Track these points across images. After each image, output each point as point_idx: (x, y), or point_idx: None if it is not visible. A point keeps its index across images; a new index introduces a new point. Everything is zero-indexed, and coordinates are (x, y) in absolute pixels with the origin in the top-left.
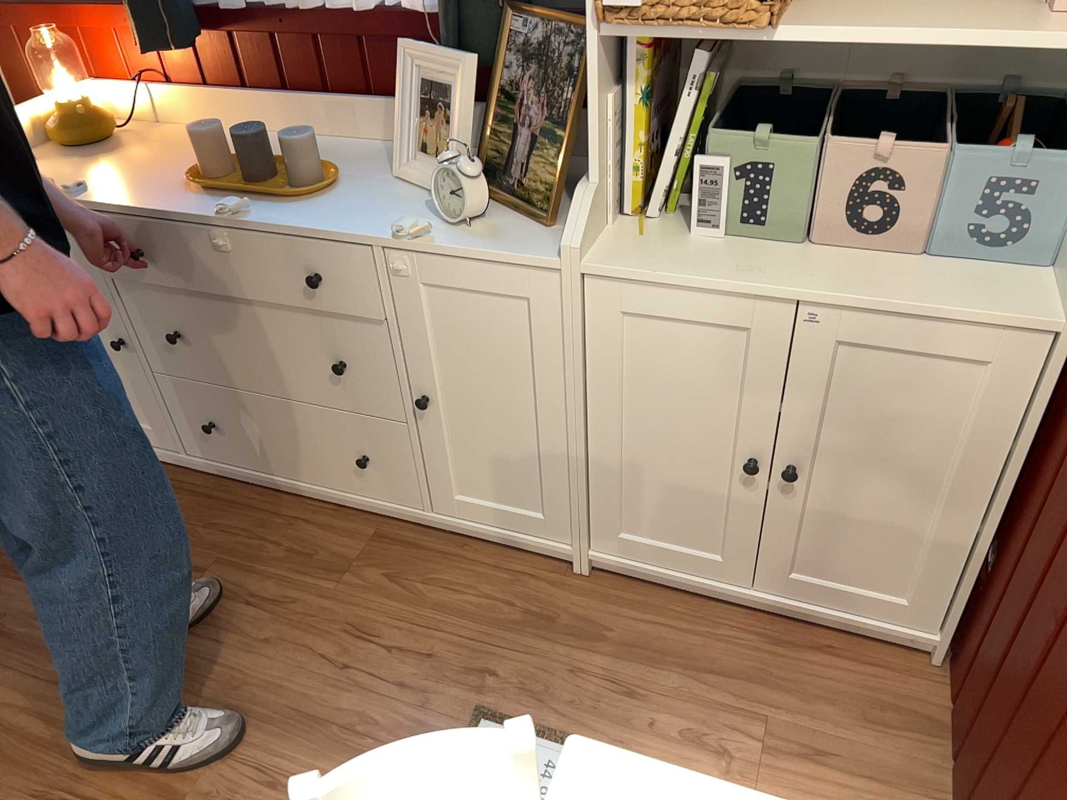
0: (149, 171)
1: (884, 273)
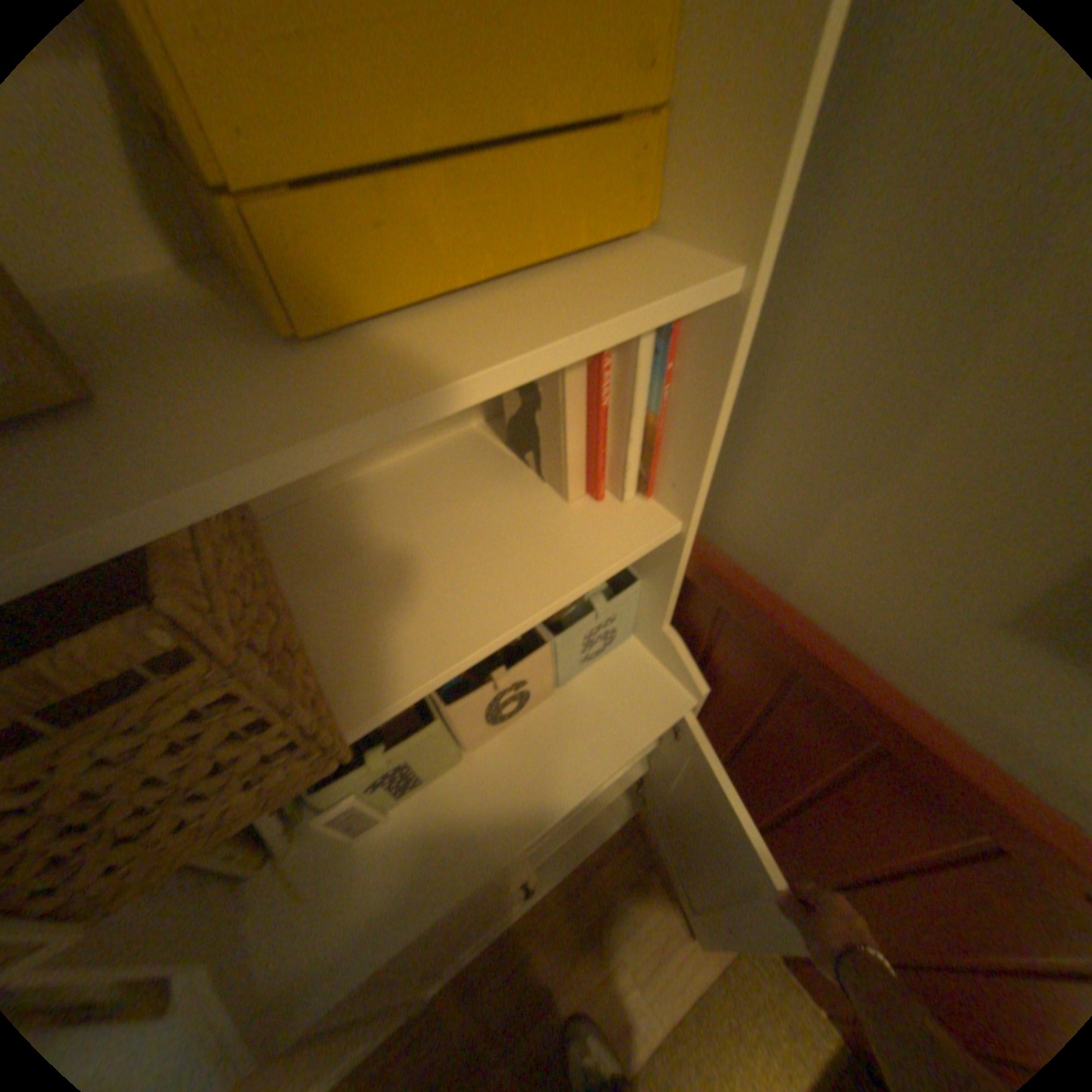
0: None
1: (553, 748)
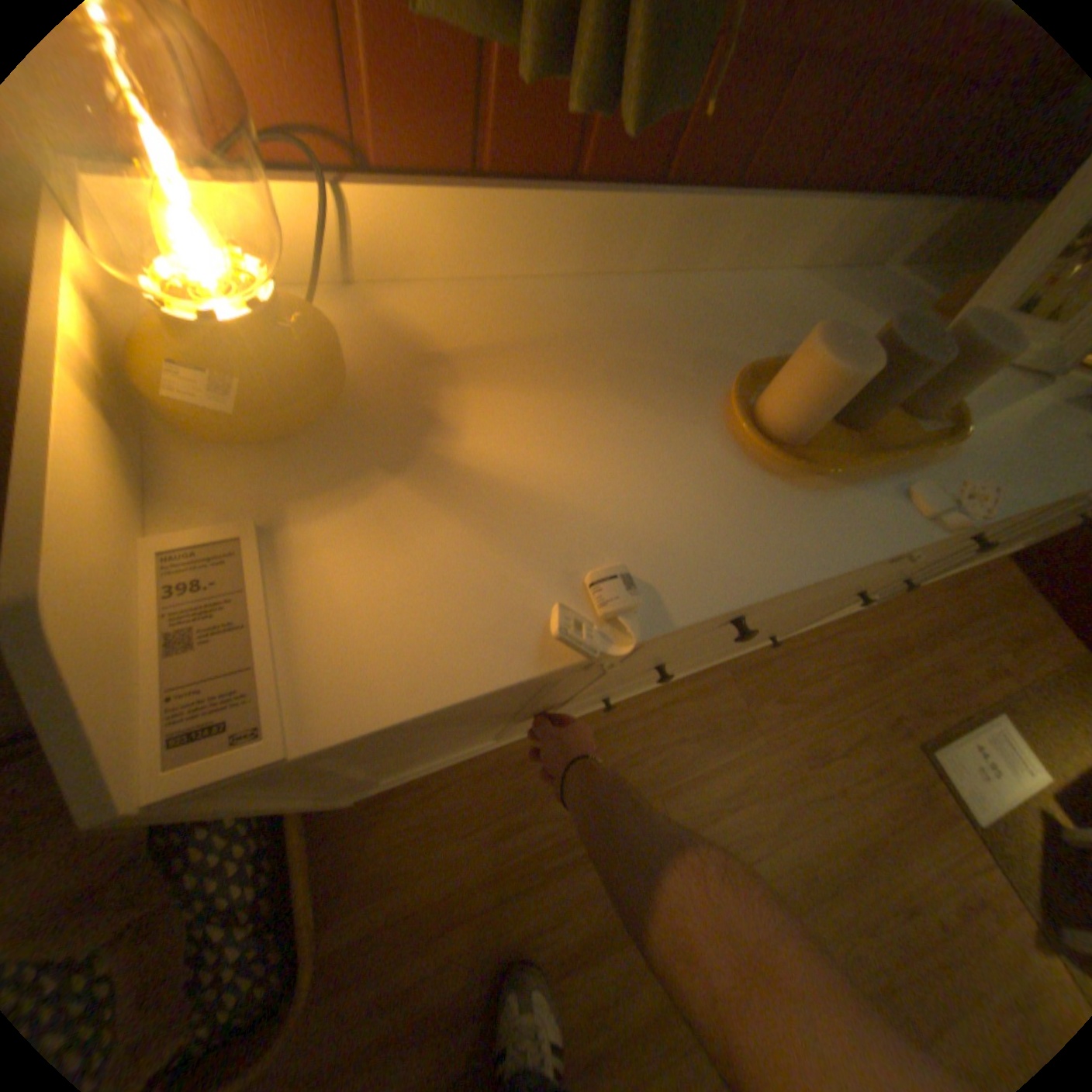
0: (634, 457)
1: None
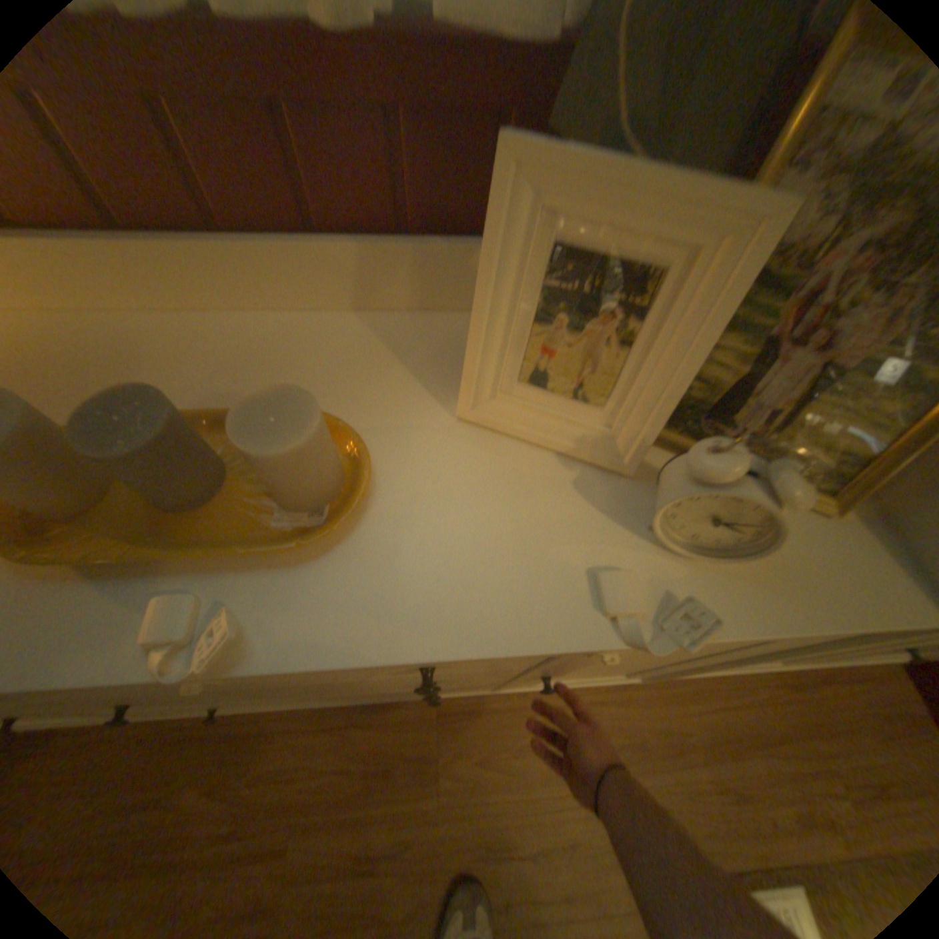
0: None
1: None
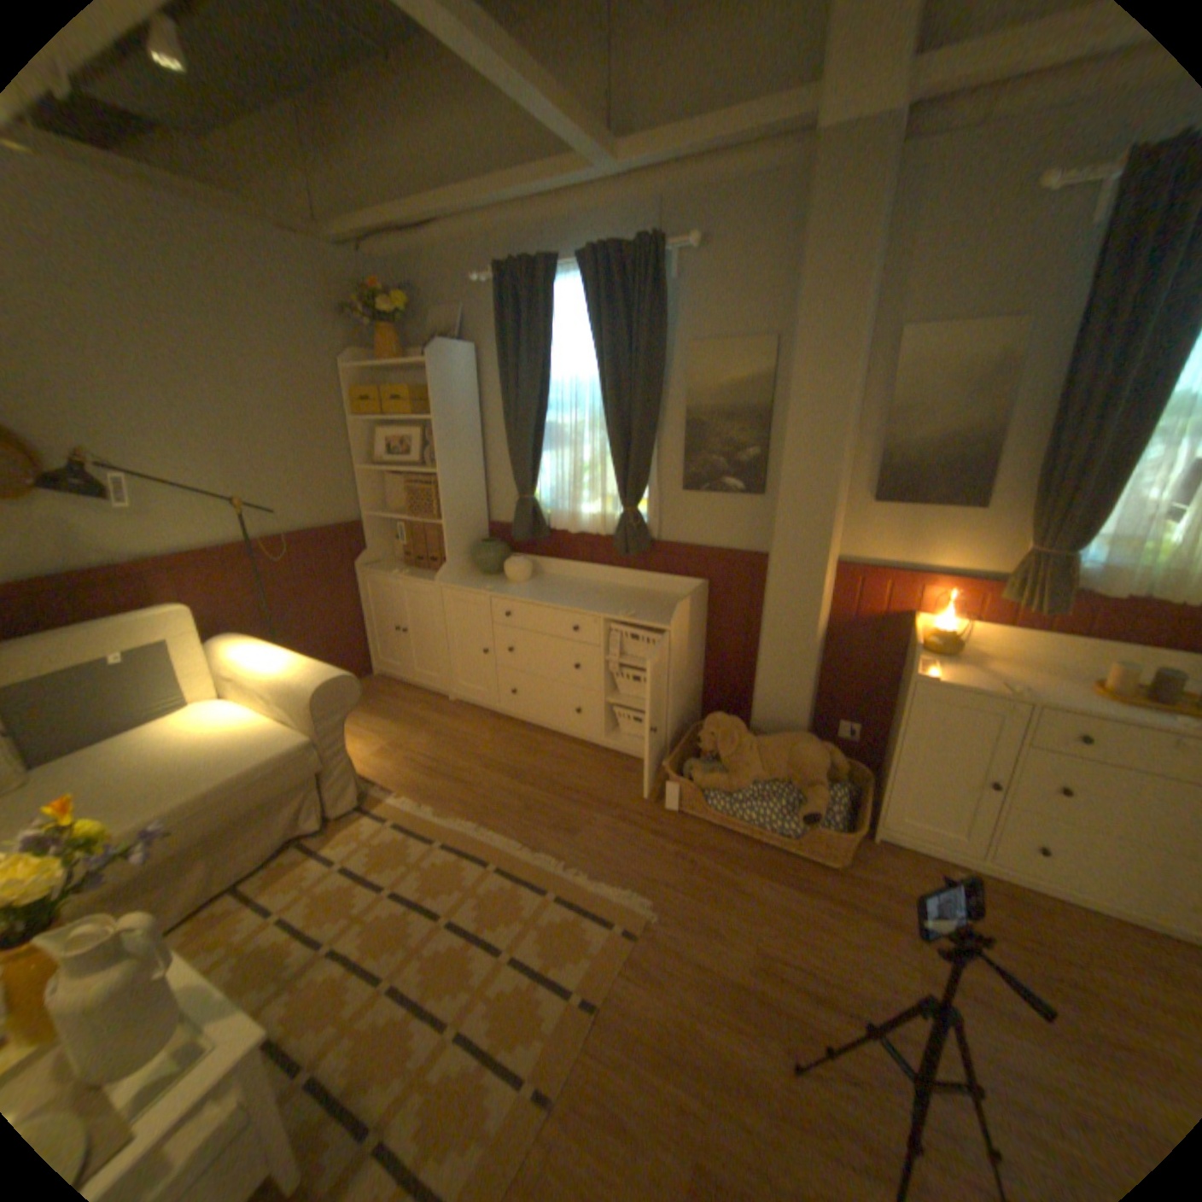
0: (1045, 684)
1: None
